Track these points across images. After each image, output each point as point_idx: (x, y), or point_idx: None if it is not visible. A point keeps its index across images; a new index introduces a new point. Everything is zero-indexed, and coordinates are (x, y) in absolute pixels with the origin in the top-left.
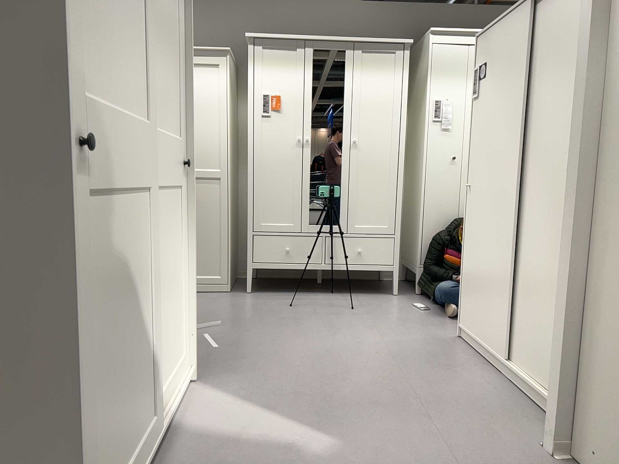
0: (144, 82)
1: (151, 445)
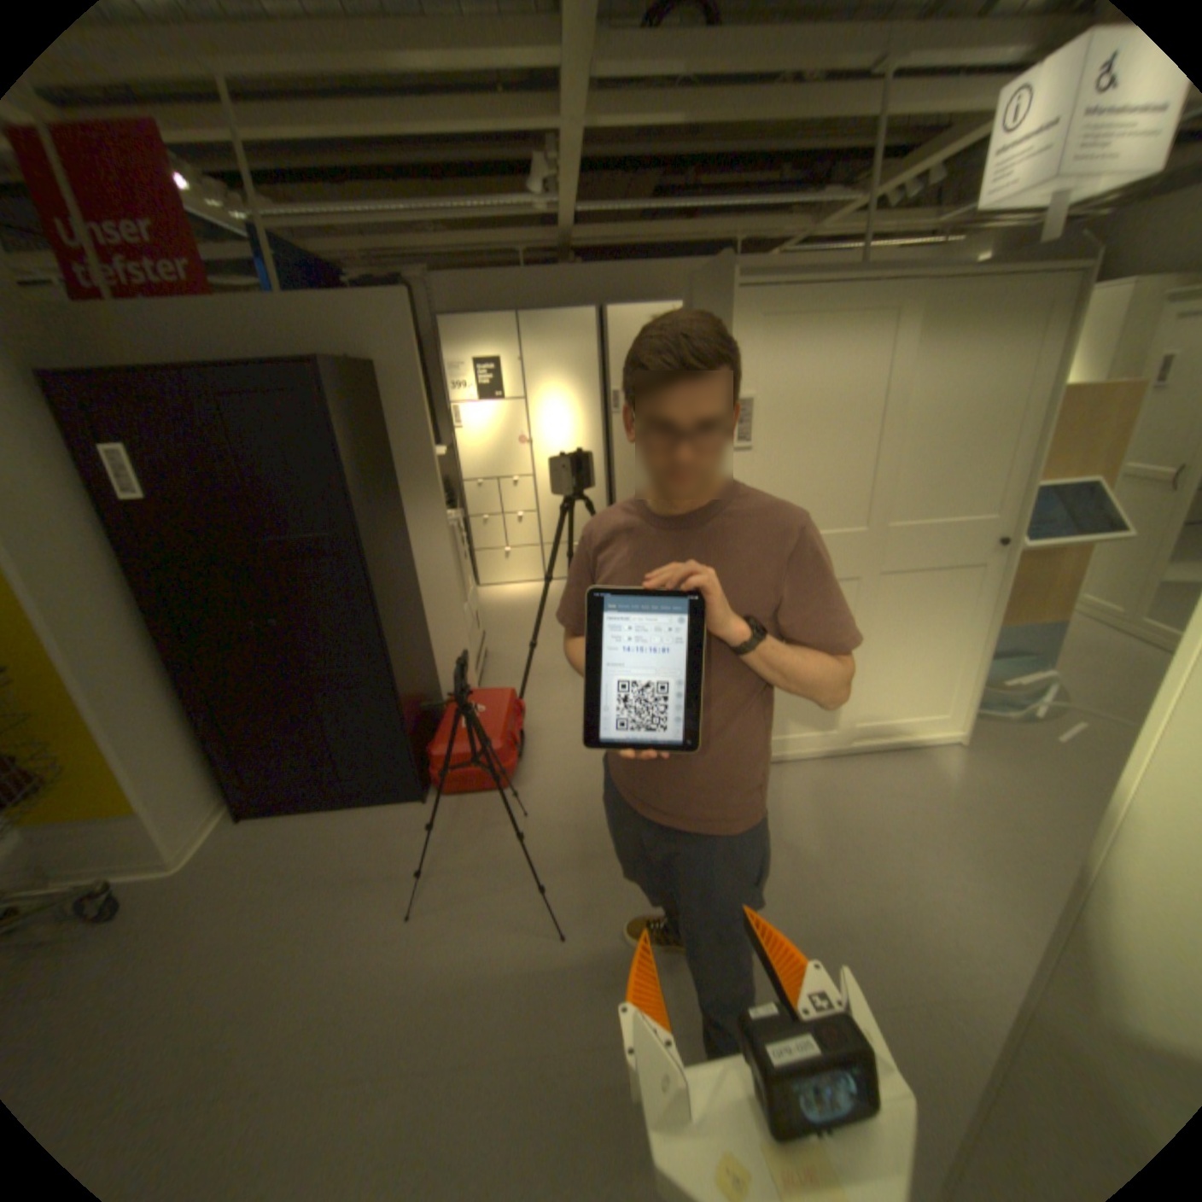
0: (873, 498)
1: (831, 745)
